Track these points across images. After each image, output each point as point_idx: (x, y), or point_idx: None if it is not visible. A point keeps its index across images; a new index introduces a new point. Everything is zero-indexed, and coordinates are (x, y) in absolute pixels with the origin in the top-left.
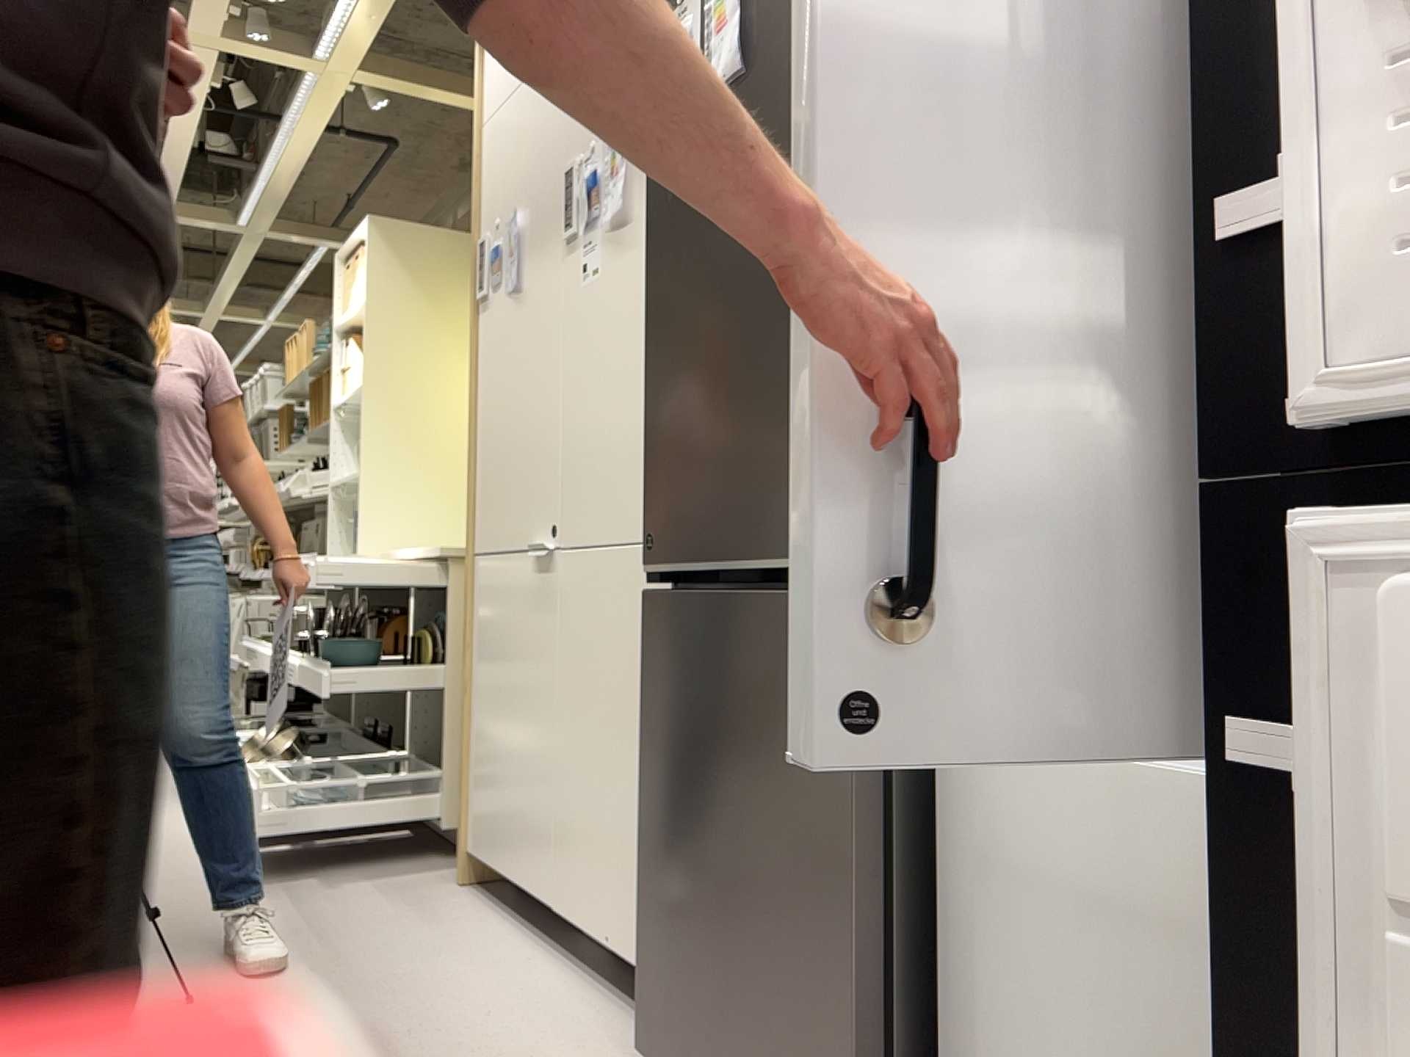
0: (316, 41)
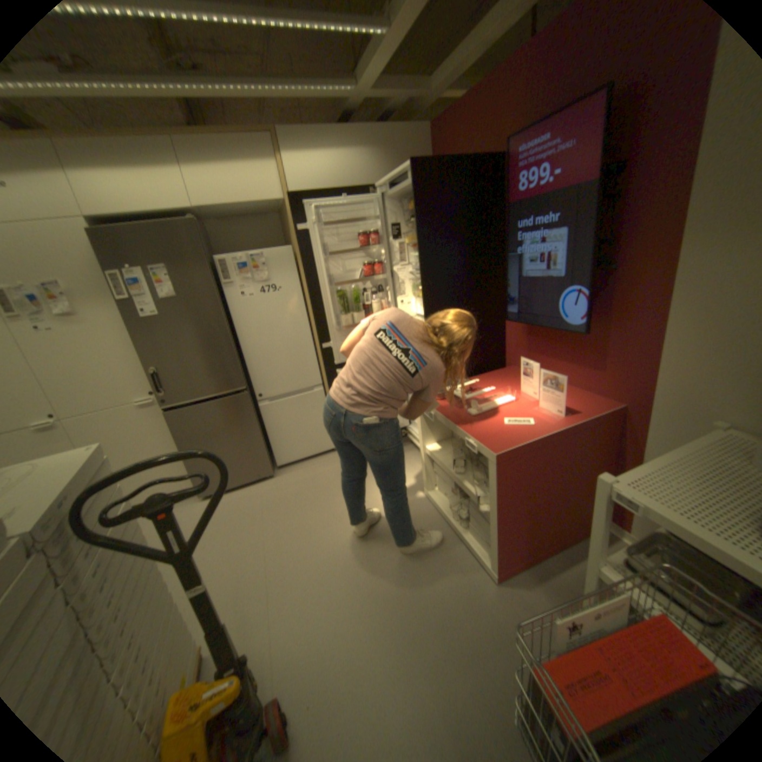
0: None
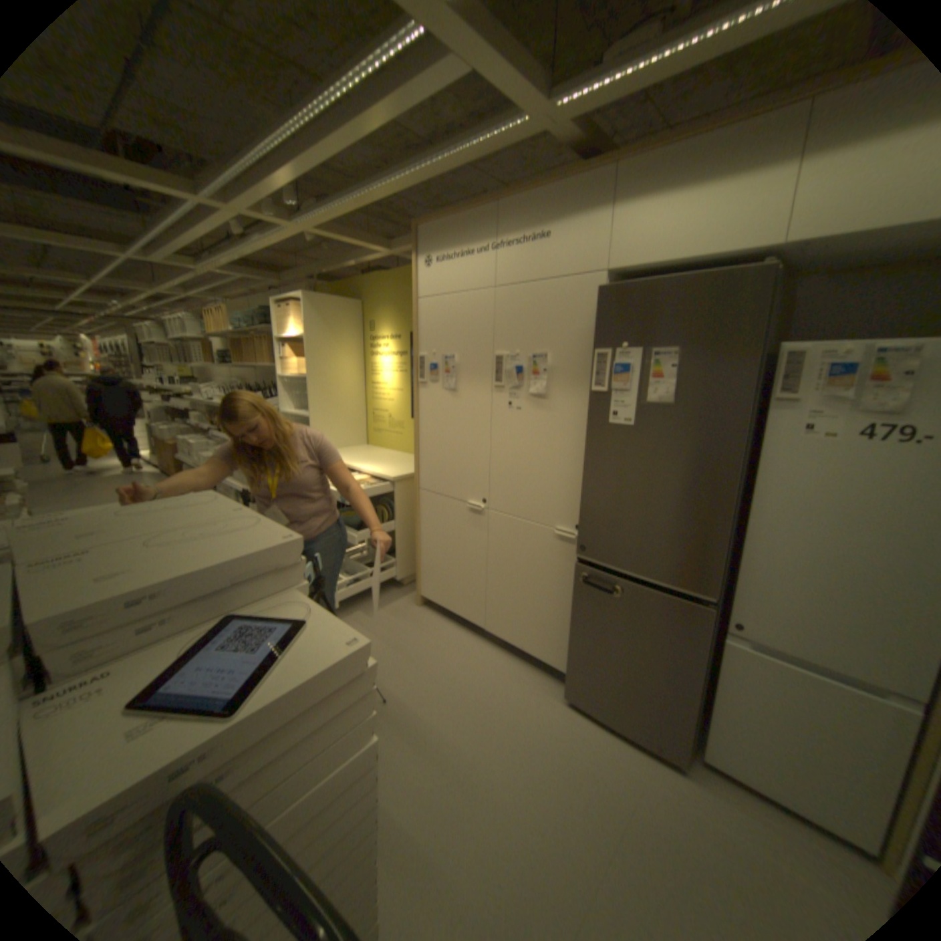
0: (292, 212)
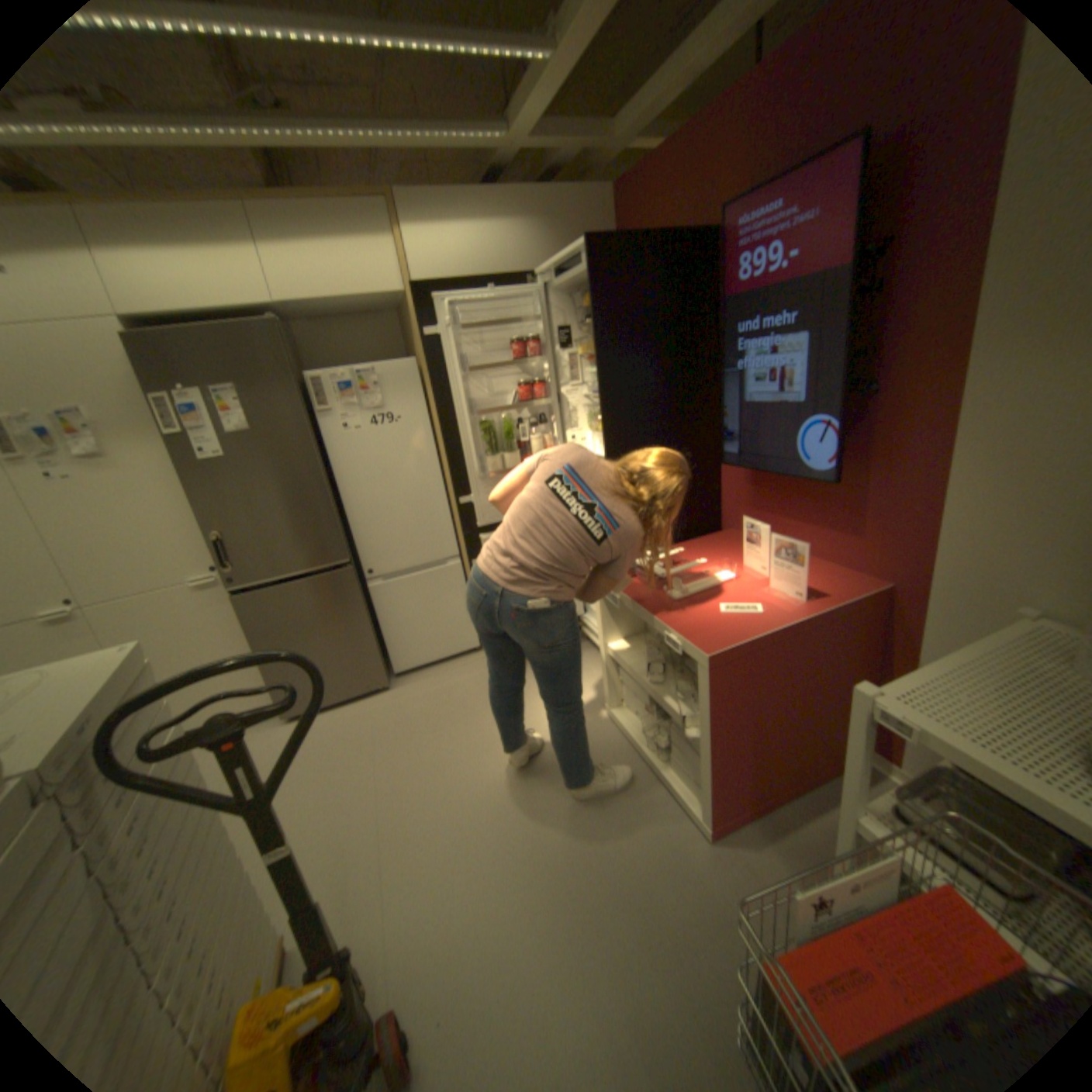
0: None
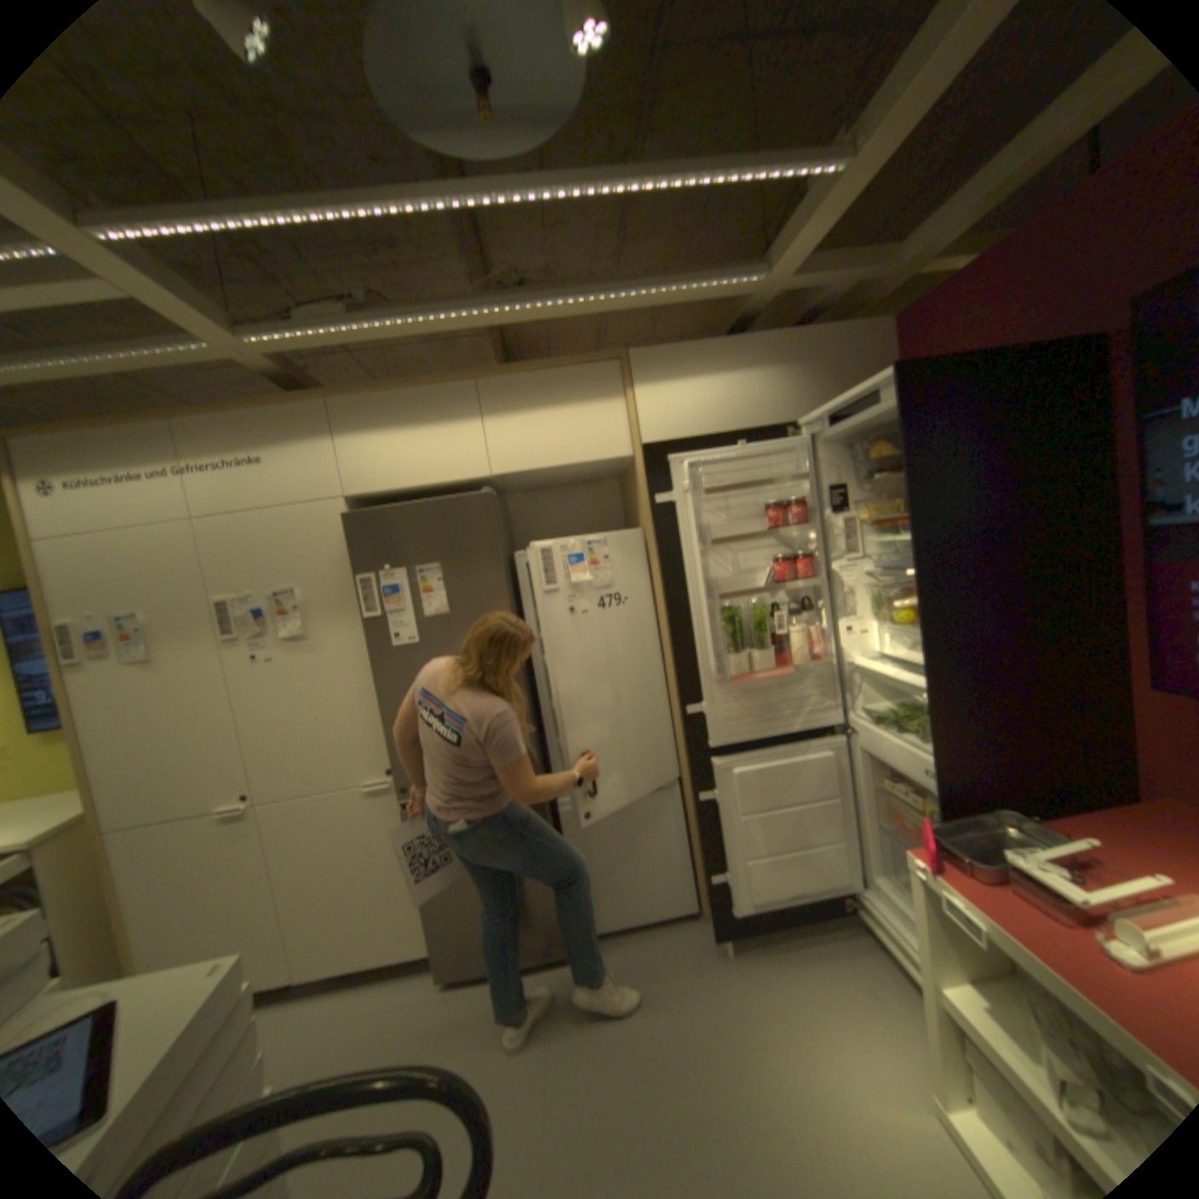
0: None
